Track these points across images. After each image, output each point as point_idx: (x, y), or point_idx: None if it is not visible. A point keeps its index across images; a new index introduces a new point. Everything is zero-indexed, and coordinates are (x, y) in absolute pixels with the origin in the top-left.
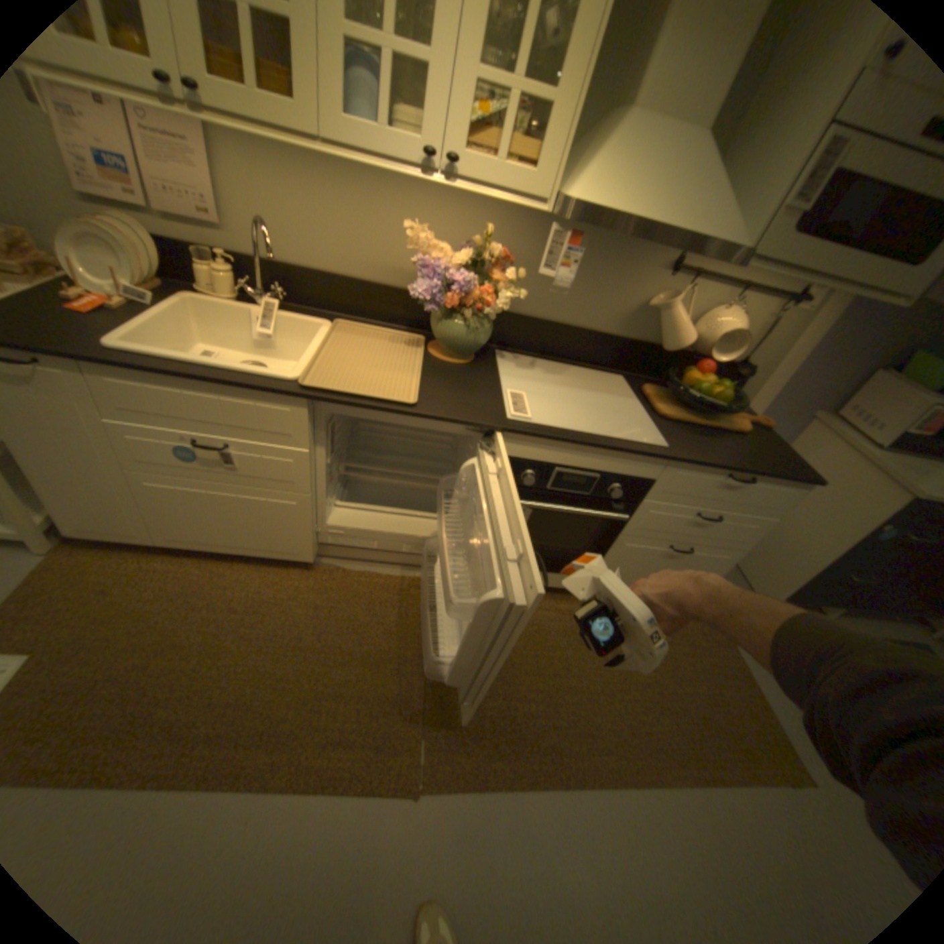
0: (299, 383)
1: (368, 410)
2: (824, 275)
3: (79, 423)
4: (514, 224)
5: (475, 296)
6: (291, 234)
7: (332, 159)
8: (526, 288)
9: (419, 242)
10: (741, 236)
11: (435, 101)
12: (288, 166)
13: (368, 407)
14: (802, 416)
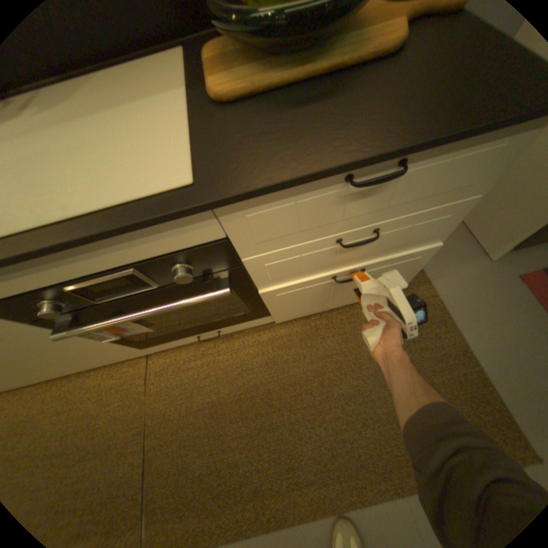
0: None
1: None
2: None
3: None
4: None
5: None
6: None
7: None
8: None
9: None
10: None
11: None
12: None
13: None
14: None
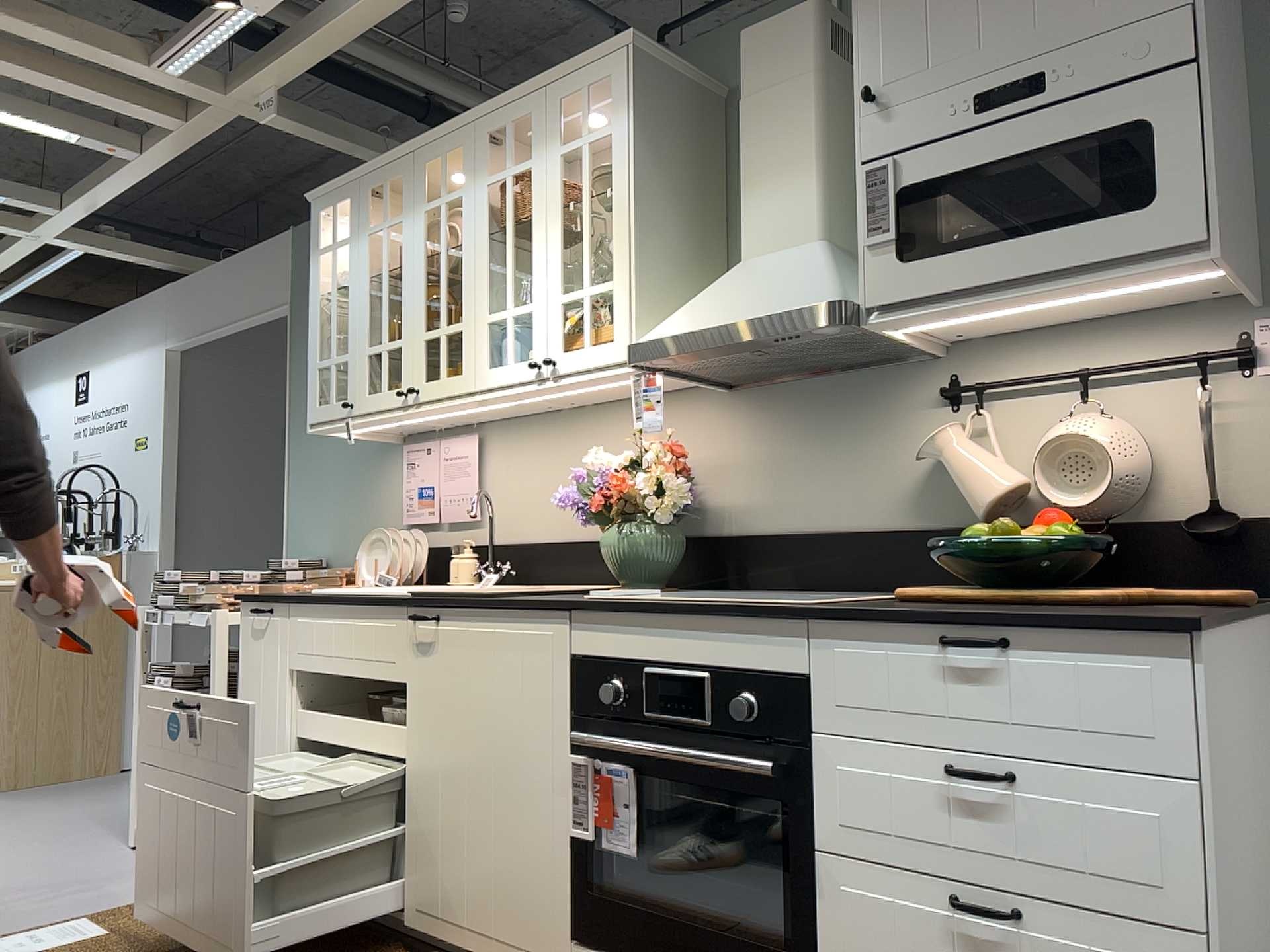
0: (410, 596)
1: (445, 606)
2: (1003, 287)
3: (274, 675)
4: (719, 426)
5: (637, 498)
6: (528, 511)
7: (558, 431)
8: (753, 496)
9: (597, 466)
10: (819, 299)
11: (536, 331)
12: (528, 451)
13: (444, 602)
14: None
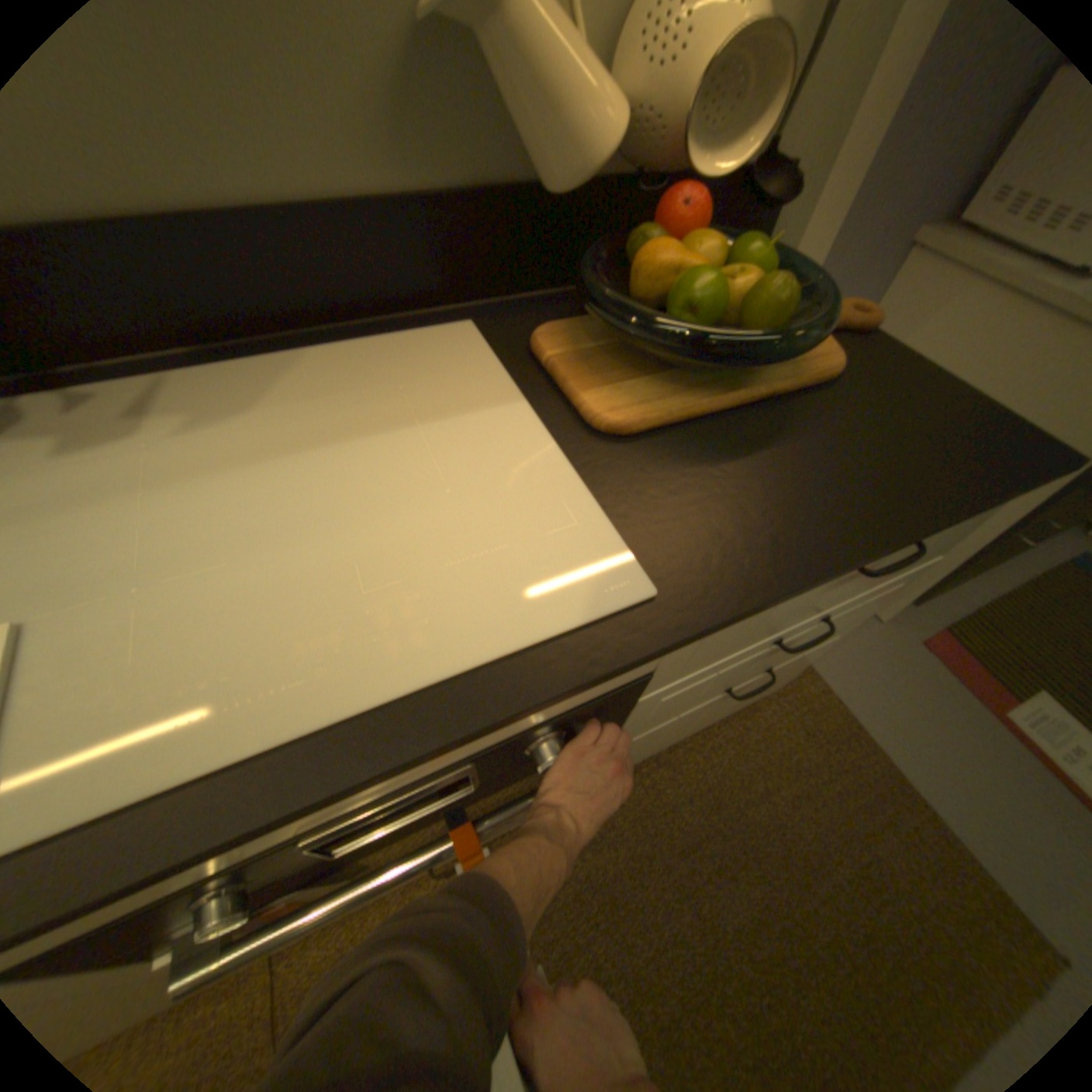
0: None
1: None
2: None
3: None
4: None
5: None
6: None
7: None
8: None
9: None
10: None
11: None
12: None
13: None
14: (888, 253)
